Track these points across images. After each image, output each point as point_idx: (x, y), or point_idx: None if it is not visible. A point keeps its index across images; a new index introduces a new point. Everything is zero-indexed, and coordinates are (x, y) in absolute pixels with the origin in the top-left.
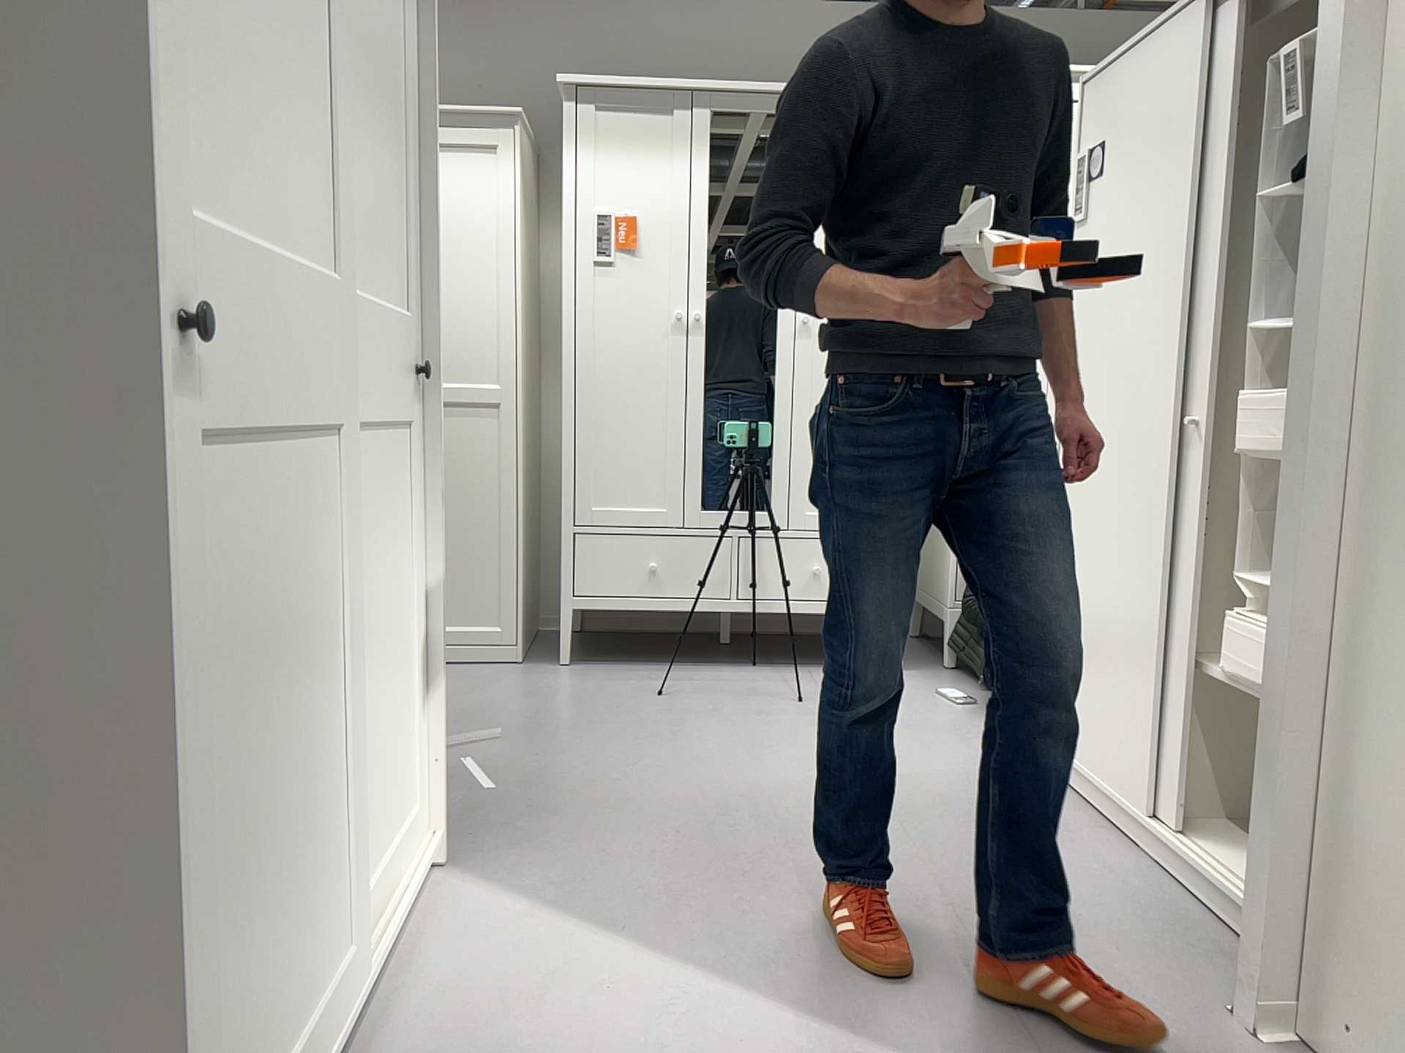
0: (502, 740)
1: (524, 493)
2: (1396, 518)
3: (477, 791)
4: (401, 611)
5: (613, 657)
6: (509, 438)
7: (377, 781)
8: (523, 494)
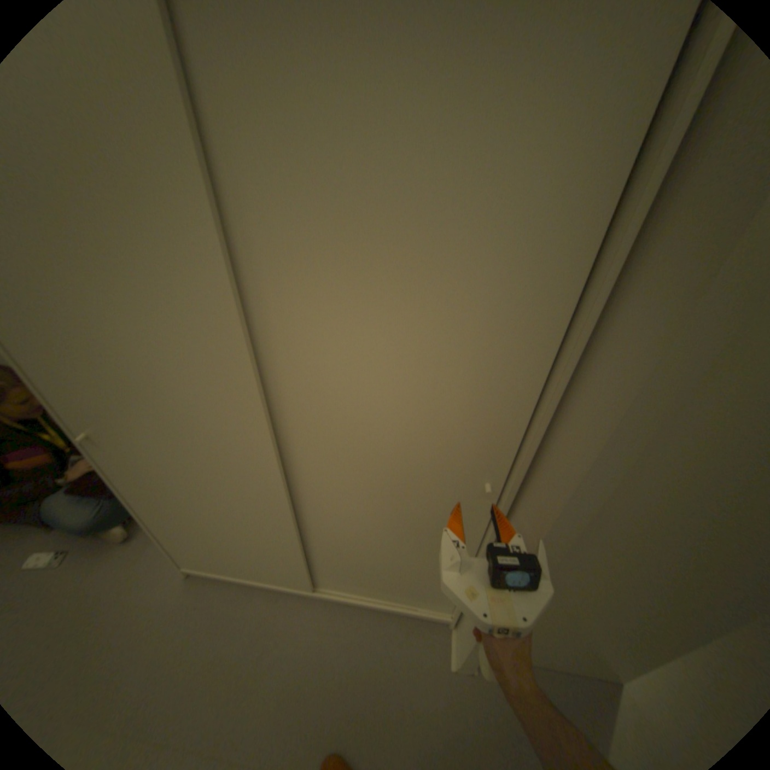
0: None
1: None
2: (575, 564)
3: None
4: None
5: None
6: None
7: None
8: None
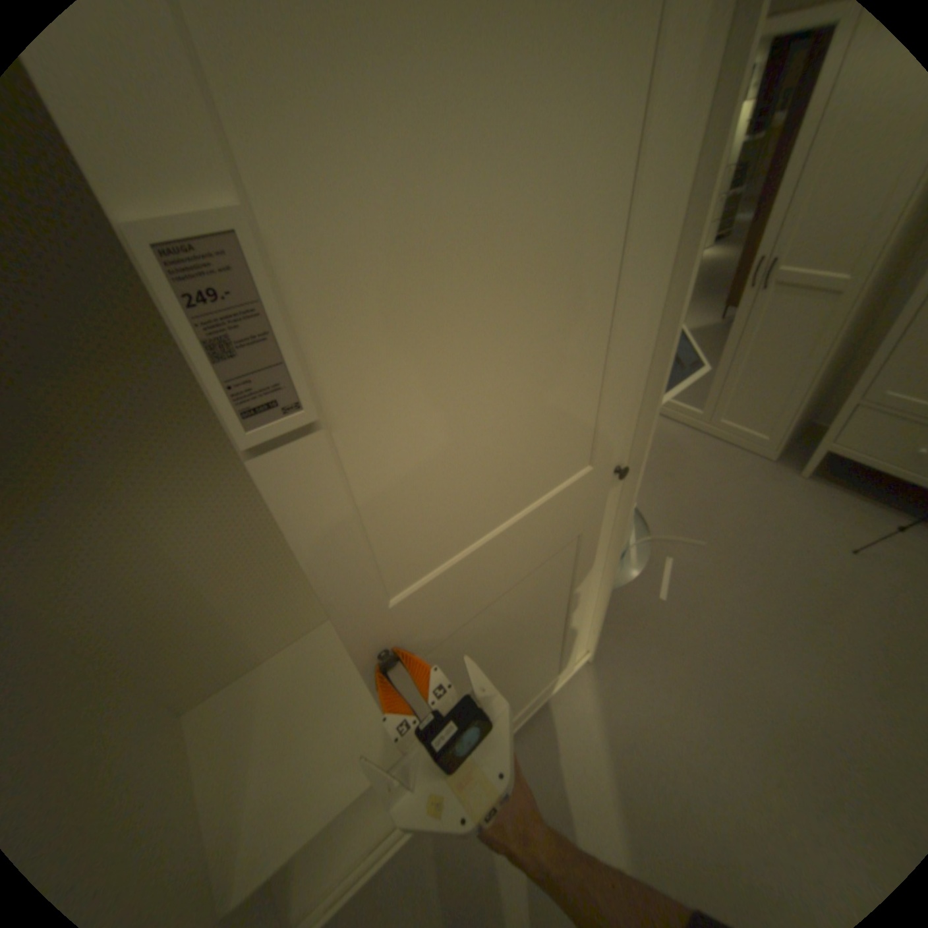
0: (705, 547)
1: (832, 359)
2: None
3: (657, 594)
4: (570, 596)
5: (851, 480)
6: (836, 321)
7: (525, 676)
8: (830, 361)
